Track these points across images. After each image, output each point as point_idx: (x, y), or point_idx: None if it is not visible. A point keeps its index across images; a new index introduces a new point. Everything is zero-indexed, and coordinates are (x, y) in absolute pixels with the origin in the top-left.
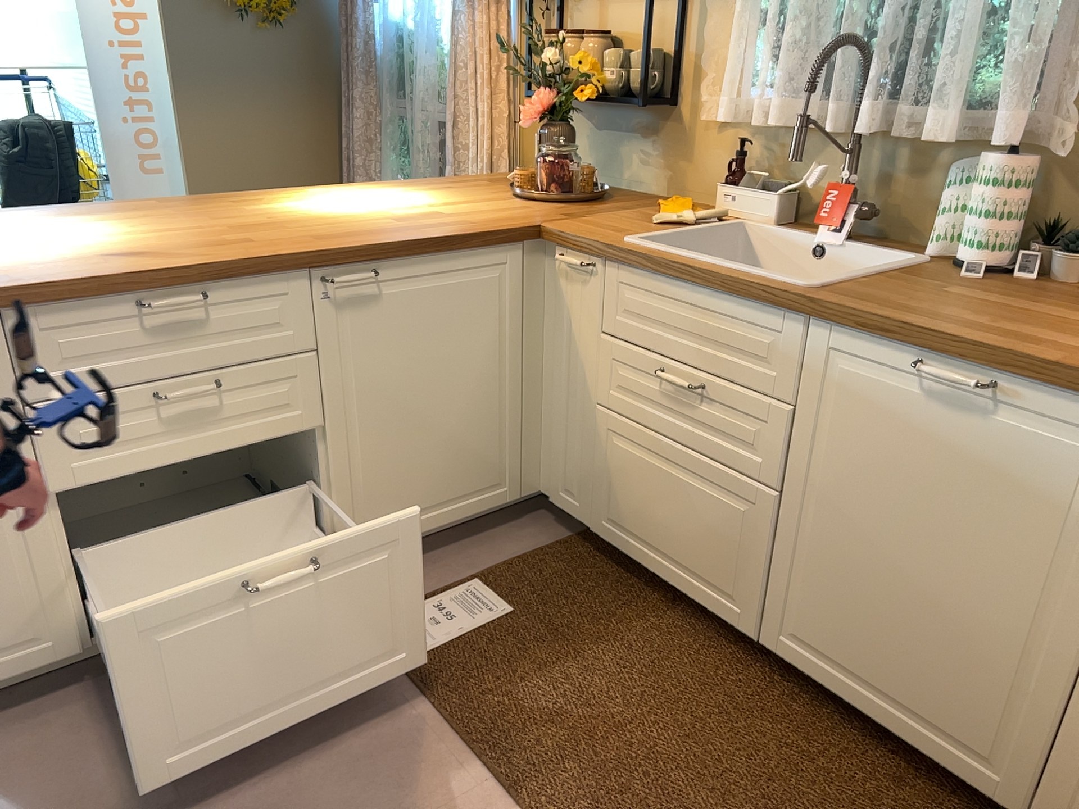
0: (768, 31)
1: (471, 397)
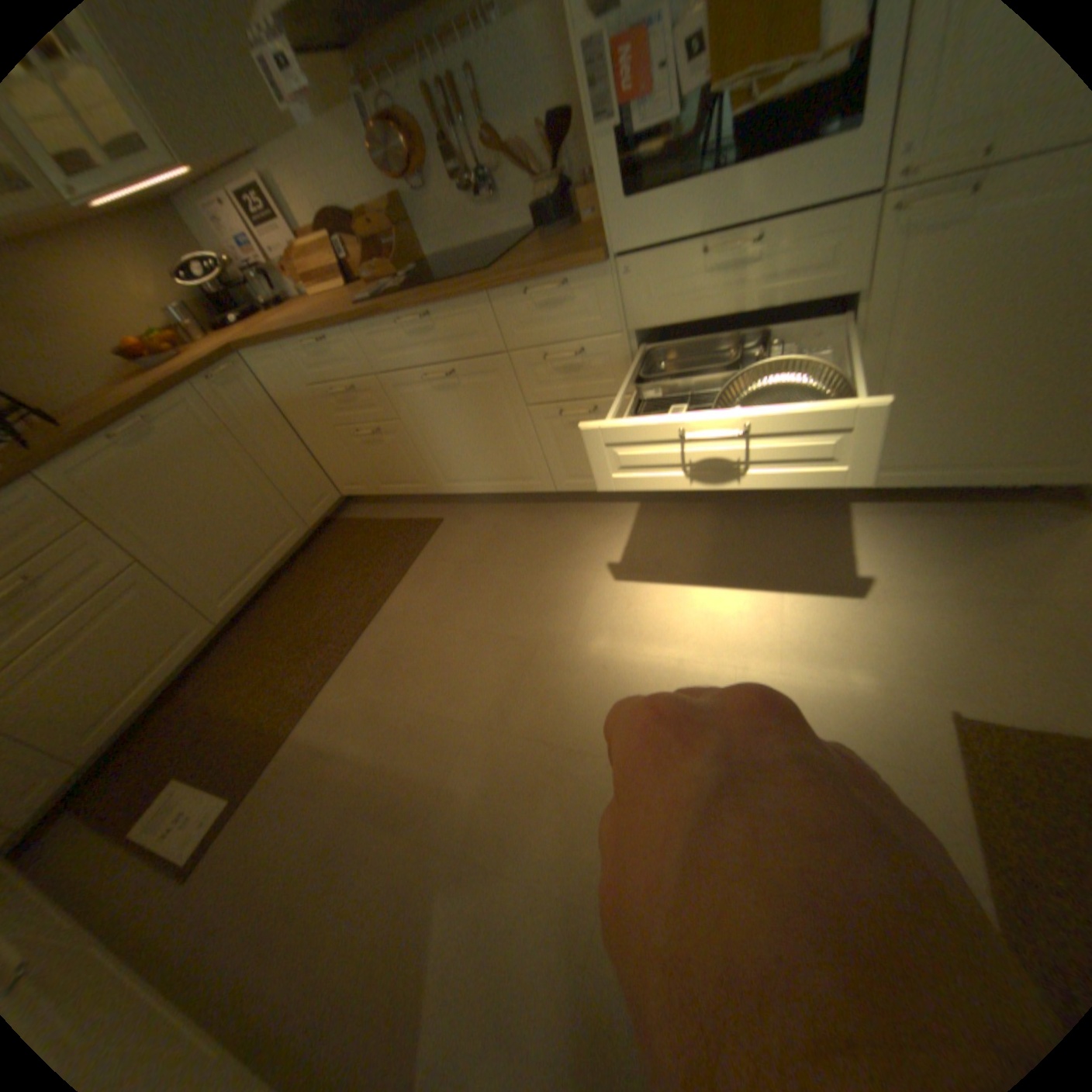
0: None
1: None
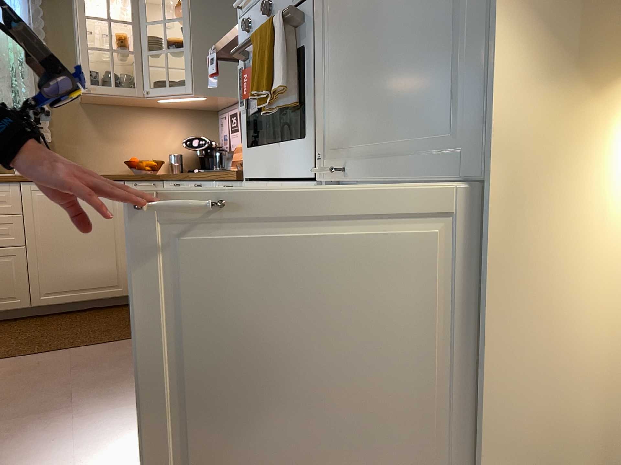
0: None
1: None
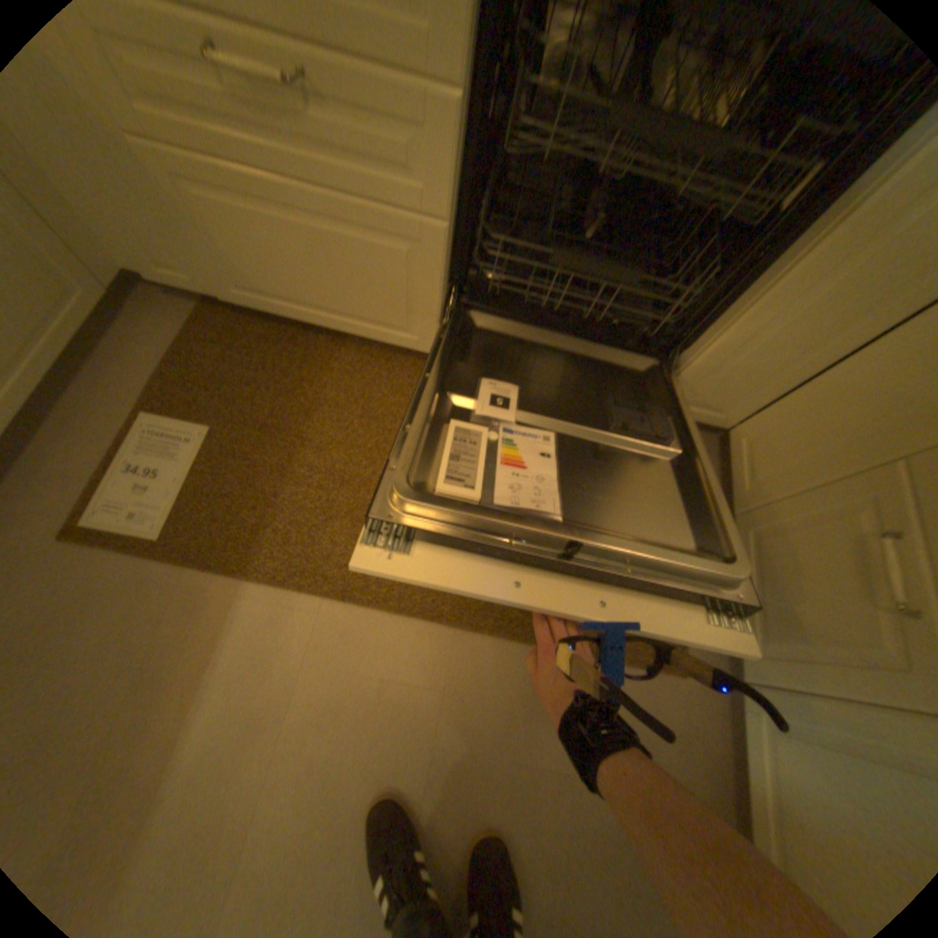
0: None
1: None
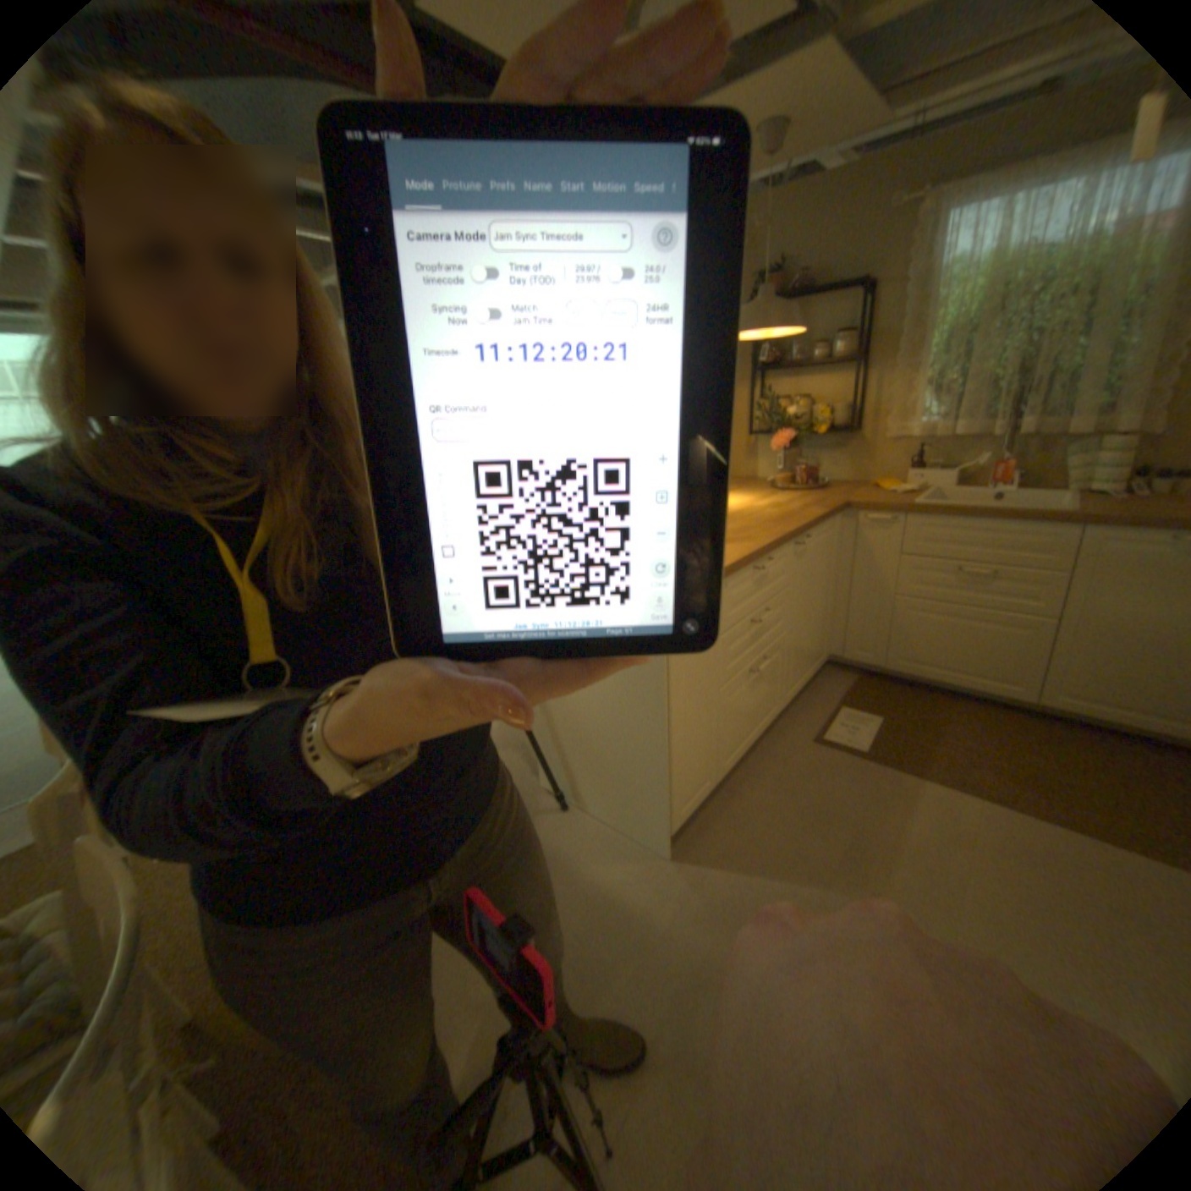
0: (949, 383)
1: (823, 602)
